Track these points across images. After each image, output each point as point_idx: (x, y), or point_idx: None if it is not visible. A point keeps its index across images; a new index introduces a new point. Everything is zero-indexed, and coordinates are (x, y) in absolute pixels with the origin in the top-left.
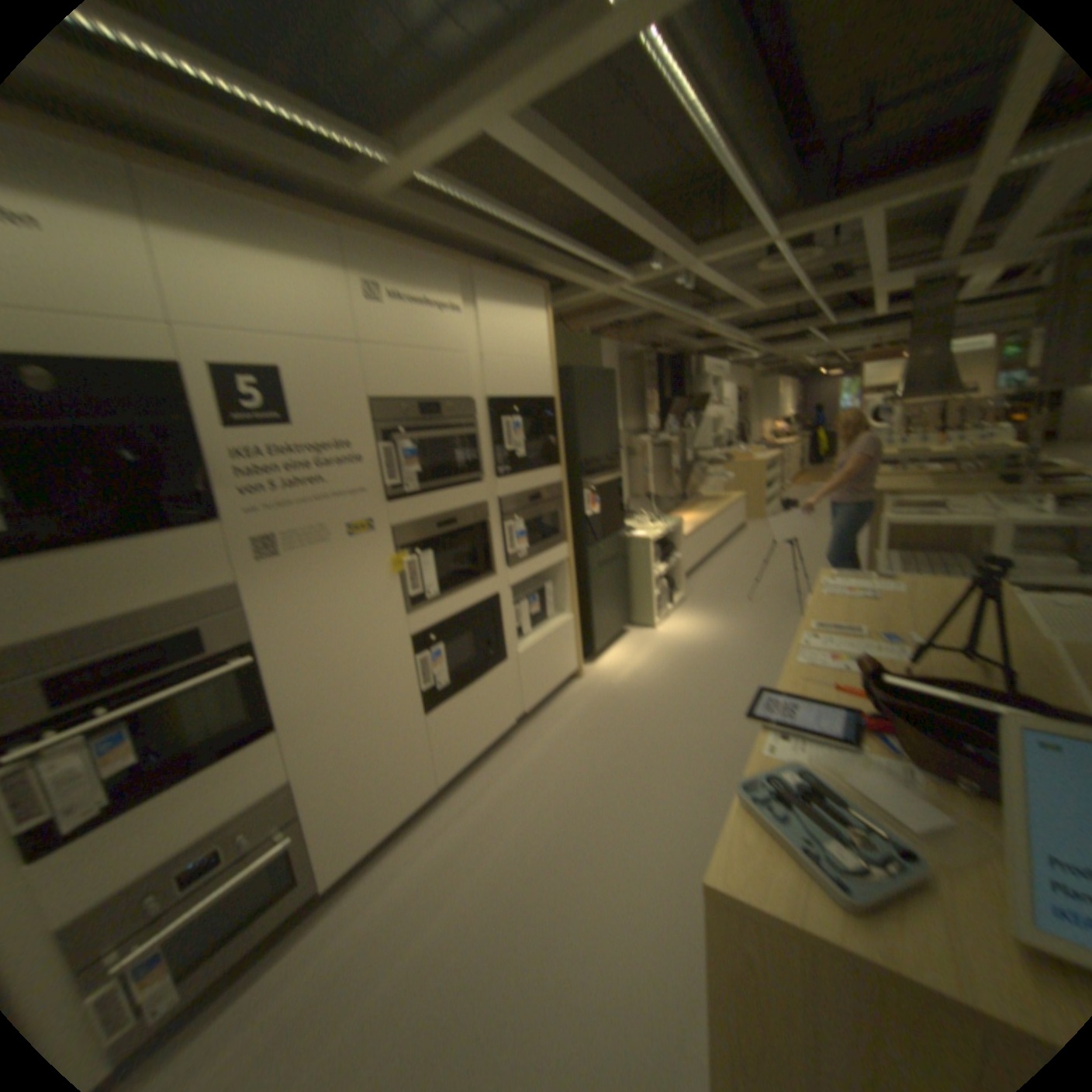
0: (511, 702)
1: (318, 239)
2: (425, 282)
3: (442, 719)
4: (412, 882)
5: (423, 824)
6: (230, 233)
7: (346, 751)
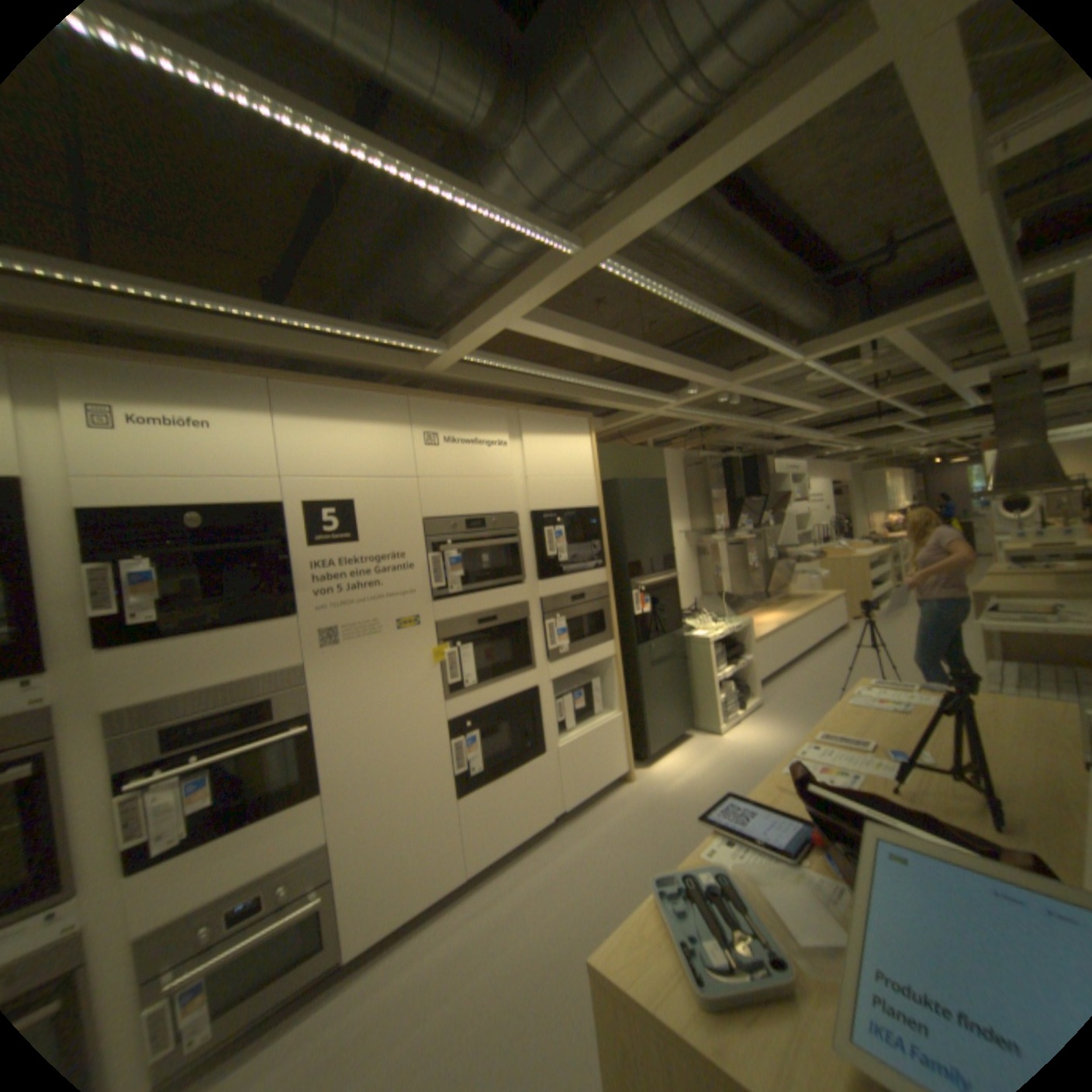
0: (553, 801)
1: (395, 412)
2: (479, 429)
3: (476, 809)
4: (428, 975)
5: (451, 917)
6: (332, 417)
7: (382, 826)
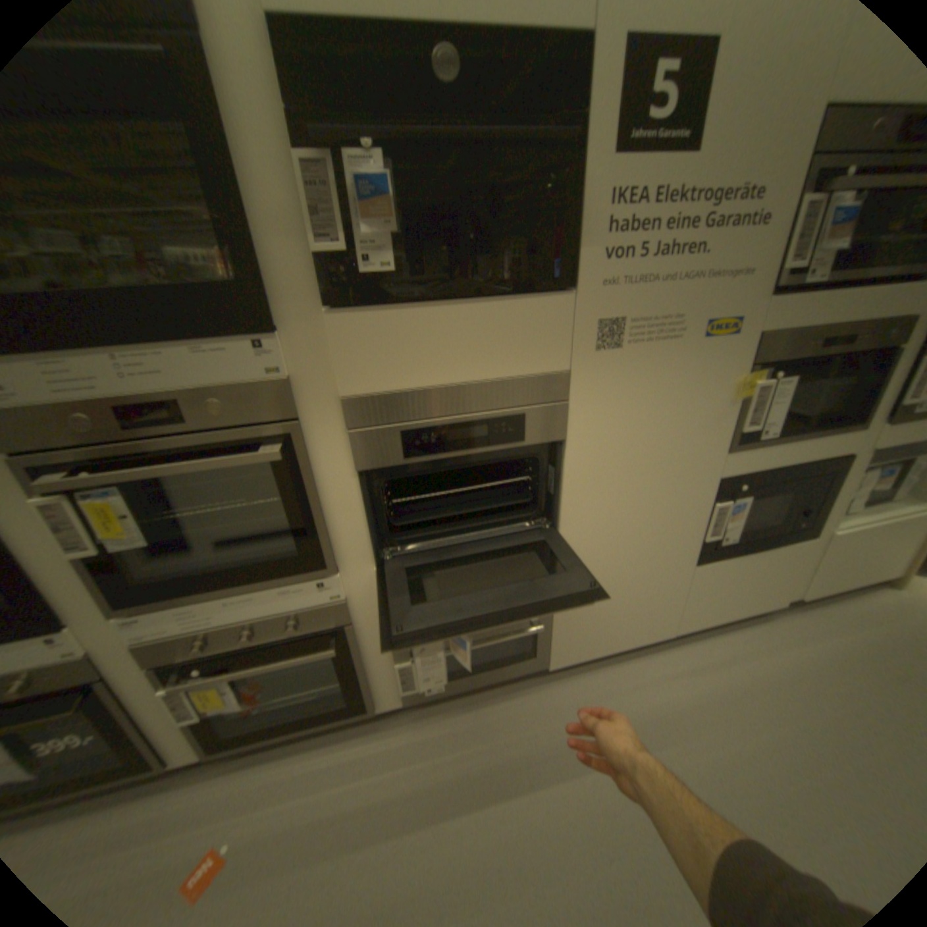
0: (798, 588)
1: None
2: None
3: (714, 579)
4: (635, 719)
5: (654, 663)
6: None
7: (613, 574)
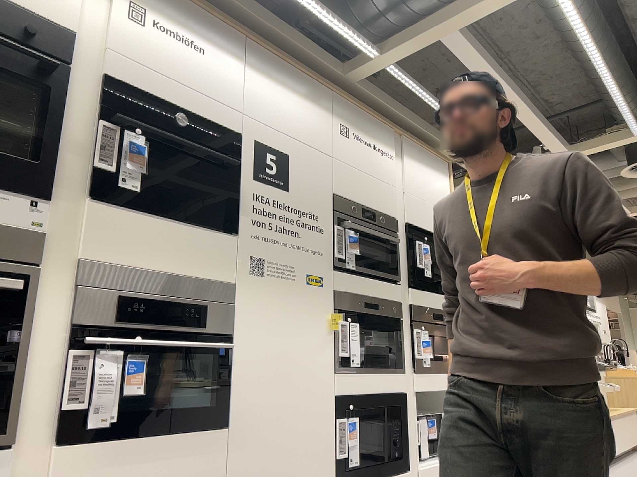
0: None
1: (323, 98)
2: (376, 137)
3: None
4: None
5: None
6: (283, 83)
7: None
